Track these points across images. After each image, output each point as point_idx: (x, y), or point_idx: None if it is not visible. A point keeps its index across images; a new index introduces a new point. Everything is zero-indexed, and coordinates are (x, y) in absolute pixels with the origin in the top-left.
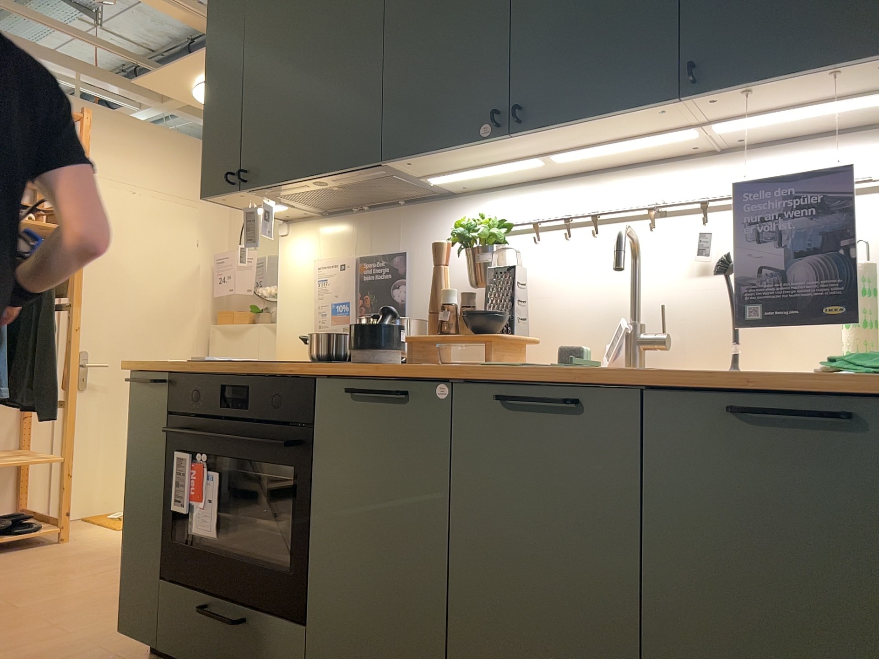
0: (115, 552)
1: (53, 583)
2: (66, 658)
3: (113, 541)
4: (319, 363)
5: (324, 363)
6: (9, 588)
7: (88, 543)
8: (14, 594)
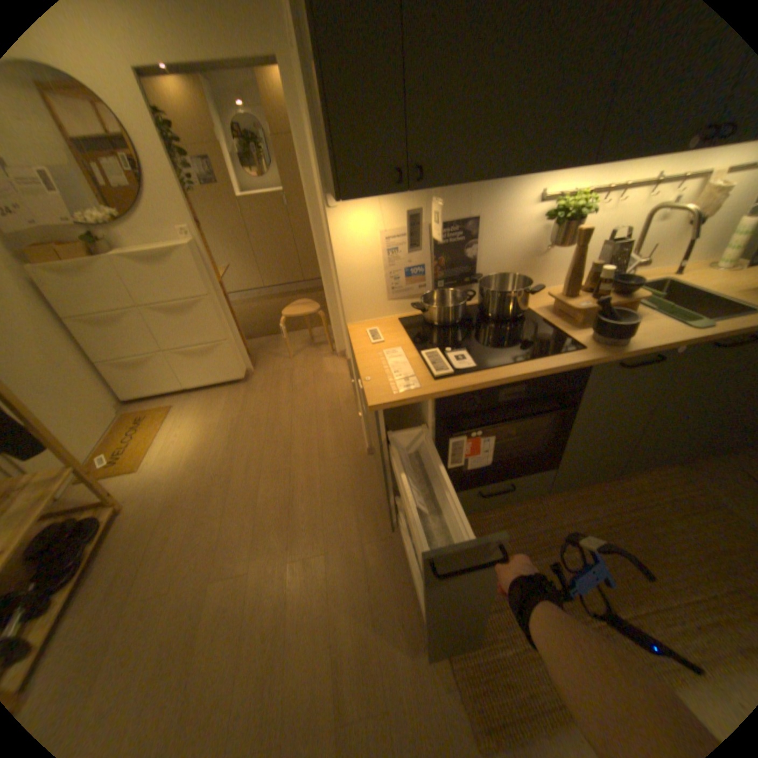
0: (186, 487)
1: (216, 540)
2: (364, 565)
3: (160, 482)
4: (580, 351)
5: (581, 349)
6: (194, 571)
7: (143, 496)
8: (213, 570)
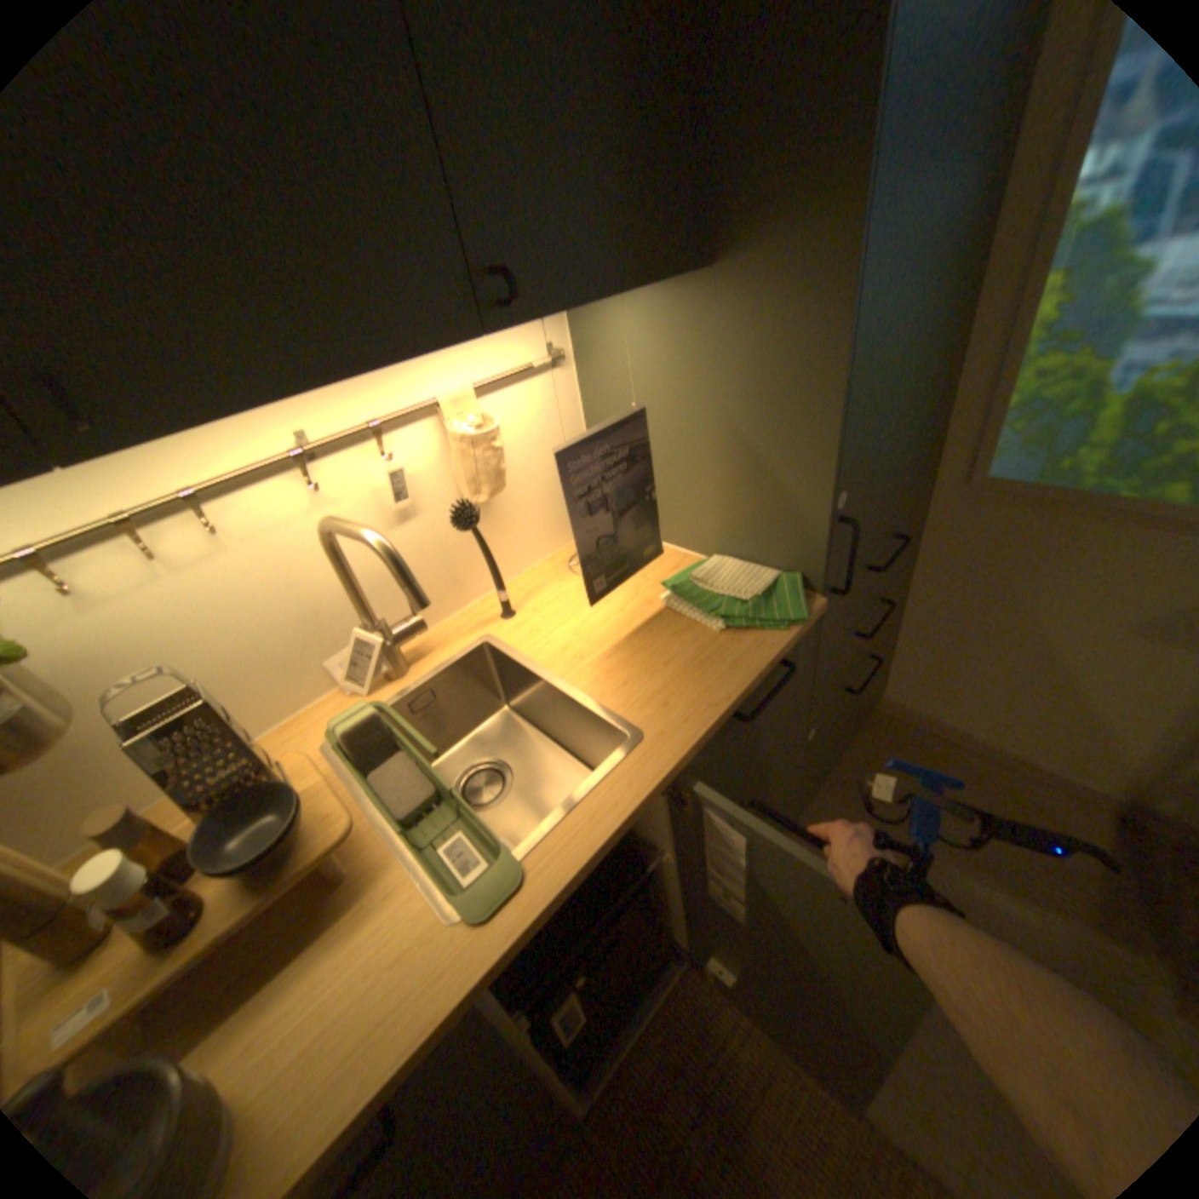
0: None
1: None
2: None
3: None
4: None
5: None
6: None
7: None
8: None
